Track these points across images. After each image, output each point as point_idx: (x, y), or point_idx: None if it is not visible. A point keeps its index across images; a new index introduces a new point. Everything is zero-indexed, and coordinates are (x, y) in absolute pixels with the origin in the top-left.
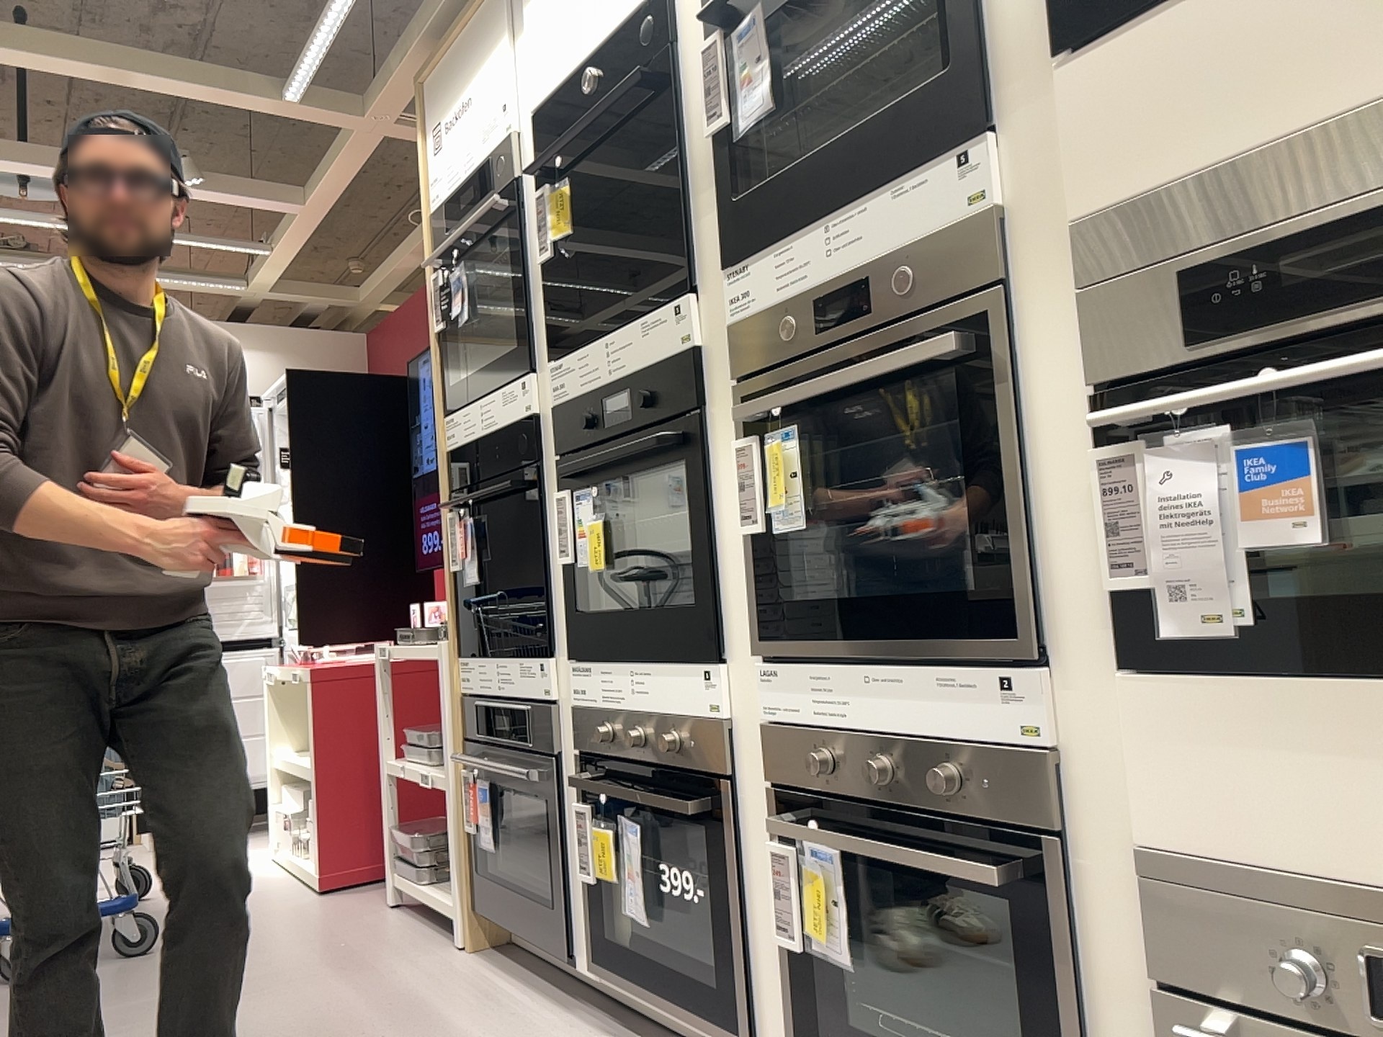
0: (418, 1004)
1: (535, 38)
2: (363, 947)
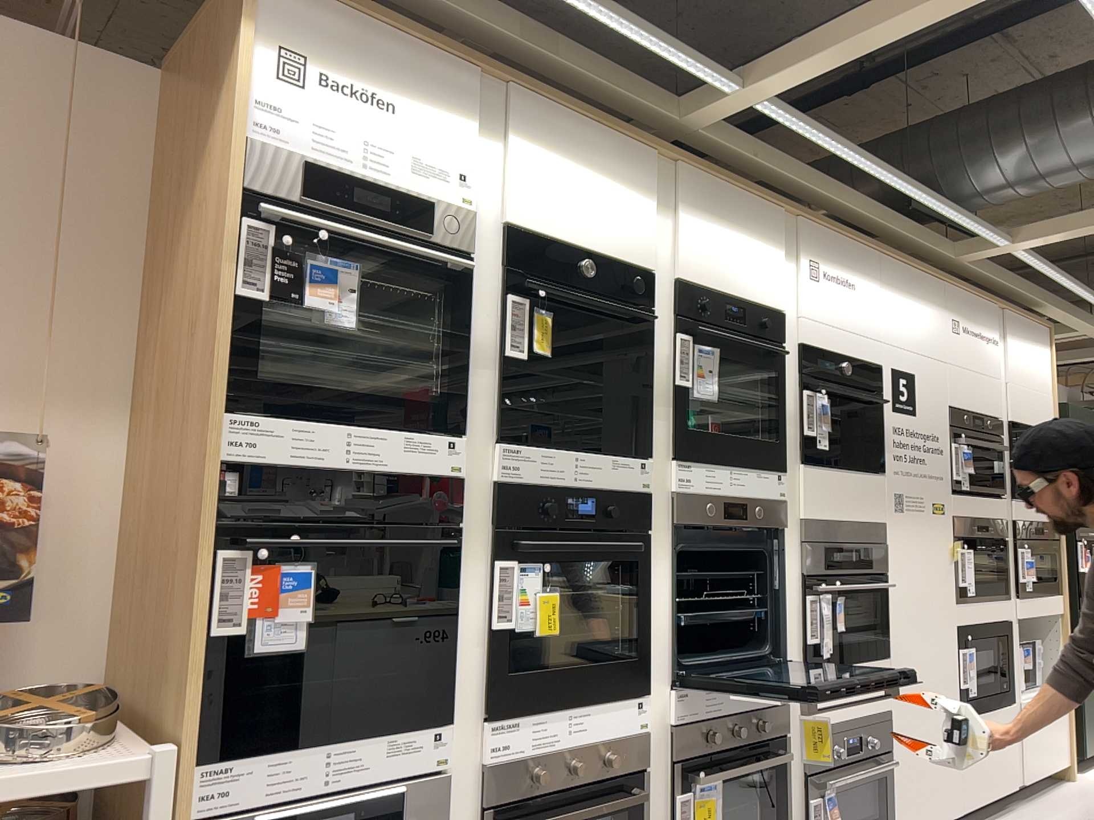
0: None
1: (528, 182)
2: None
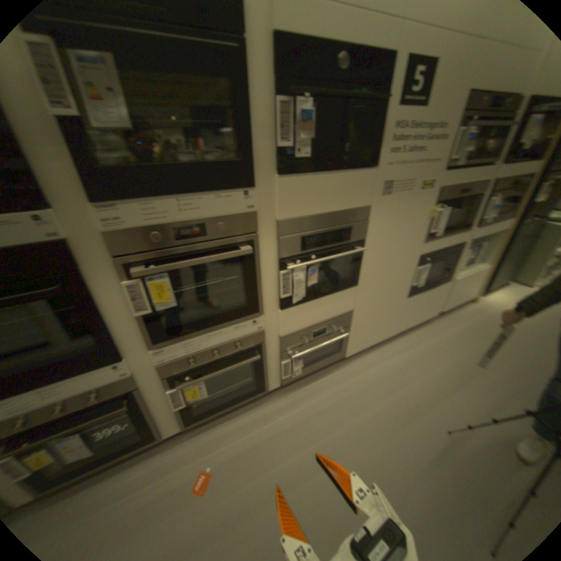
0: None
1: None
2: None
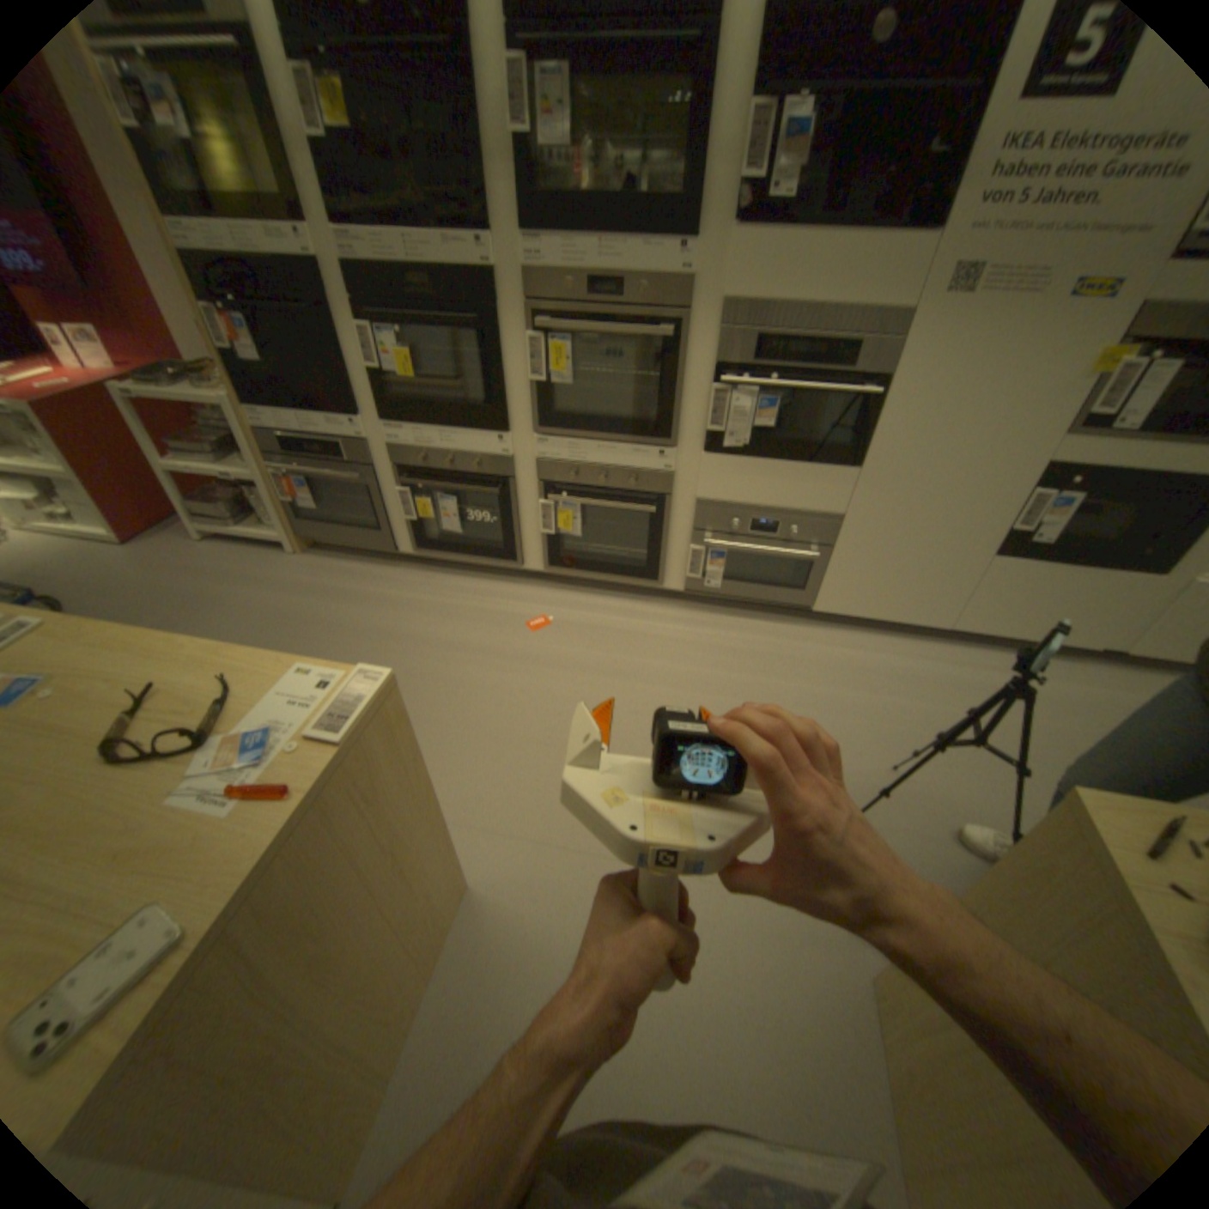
0: (316, 589)
1: None
2: (225, 571)
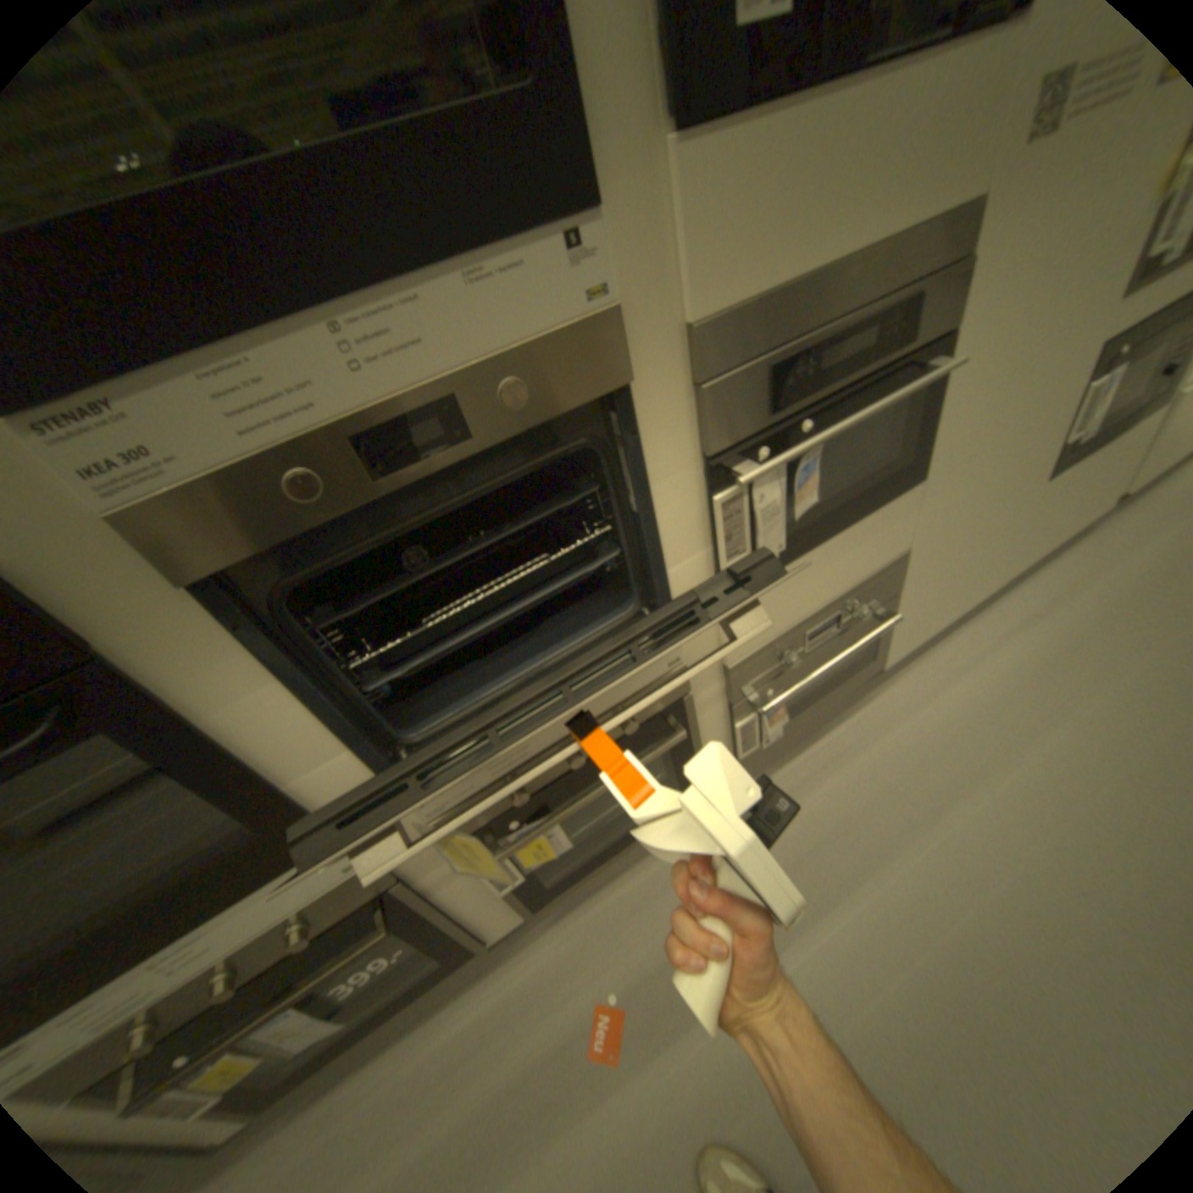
0: None
1: None
2: None
